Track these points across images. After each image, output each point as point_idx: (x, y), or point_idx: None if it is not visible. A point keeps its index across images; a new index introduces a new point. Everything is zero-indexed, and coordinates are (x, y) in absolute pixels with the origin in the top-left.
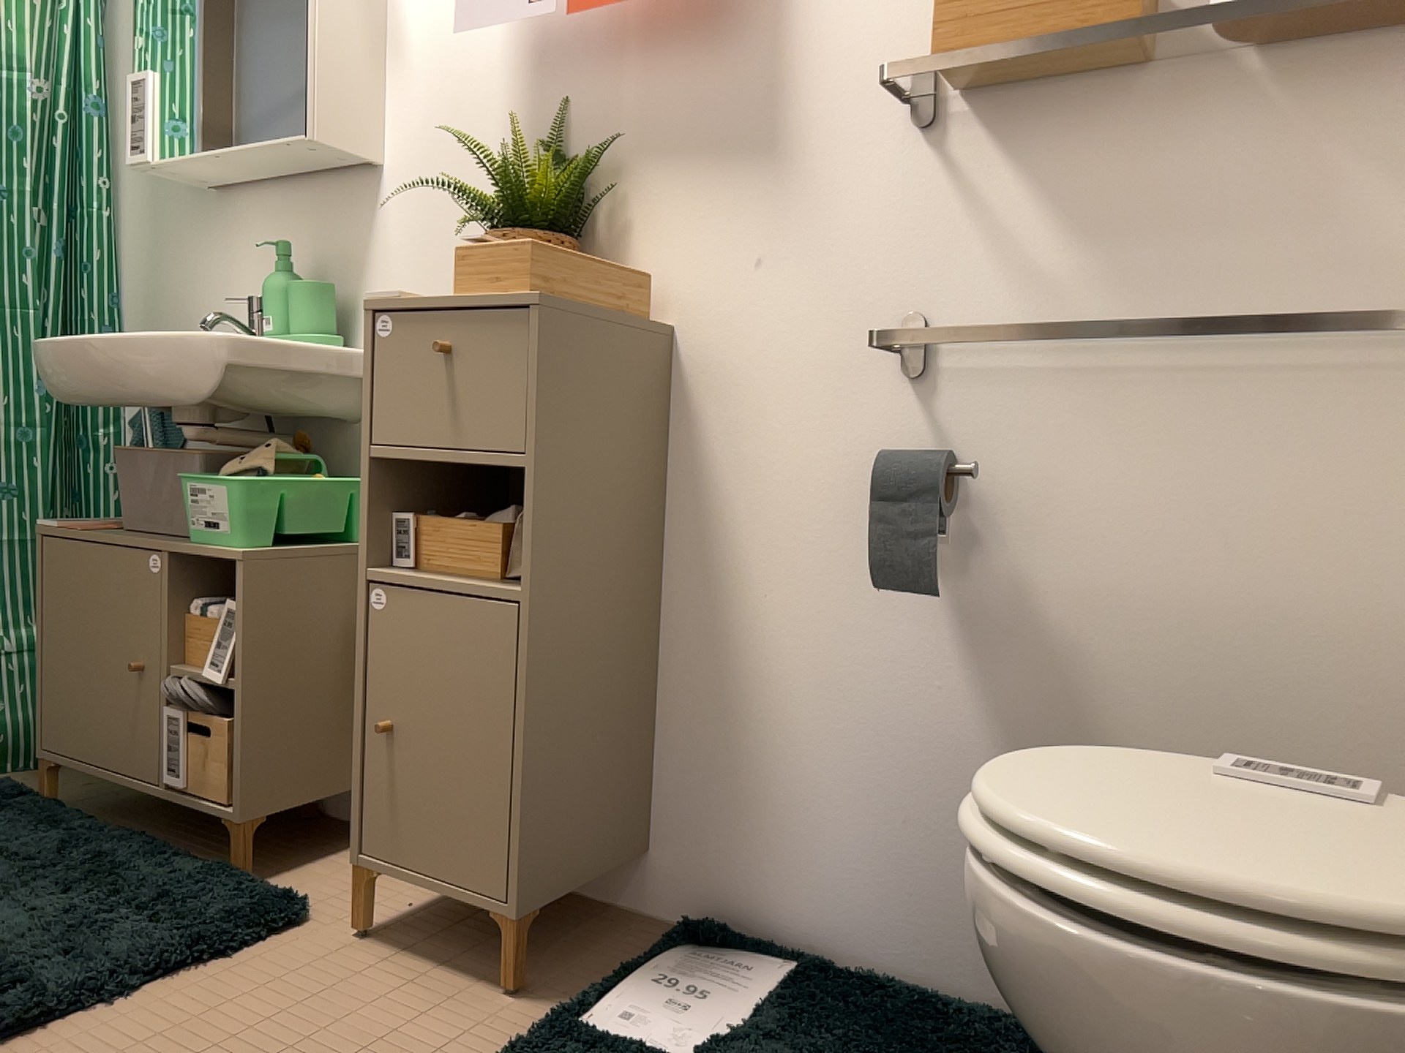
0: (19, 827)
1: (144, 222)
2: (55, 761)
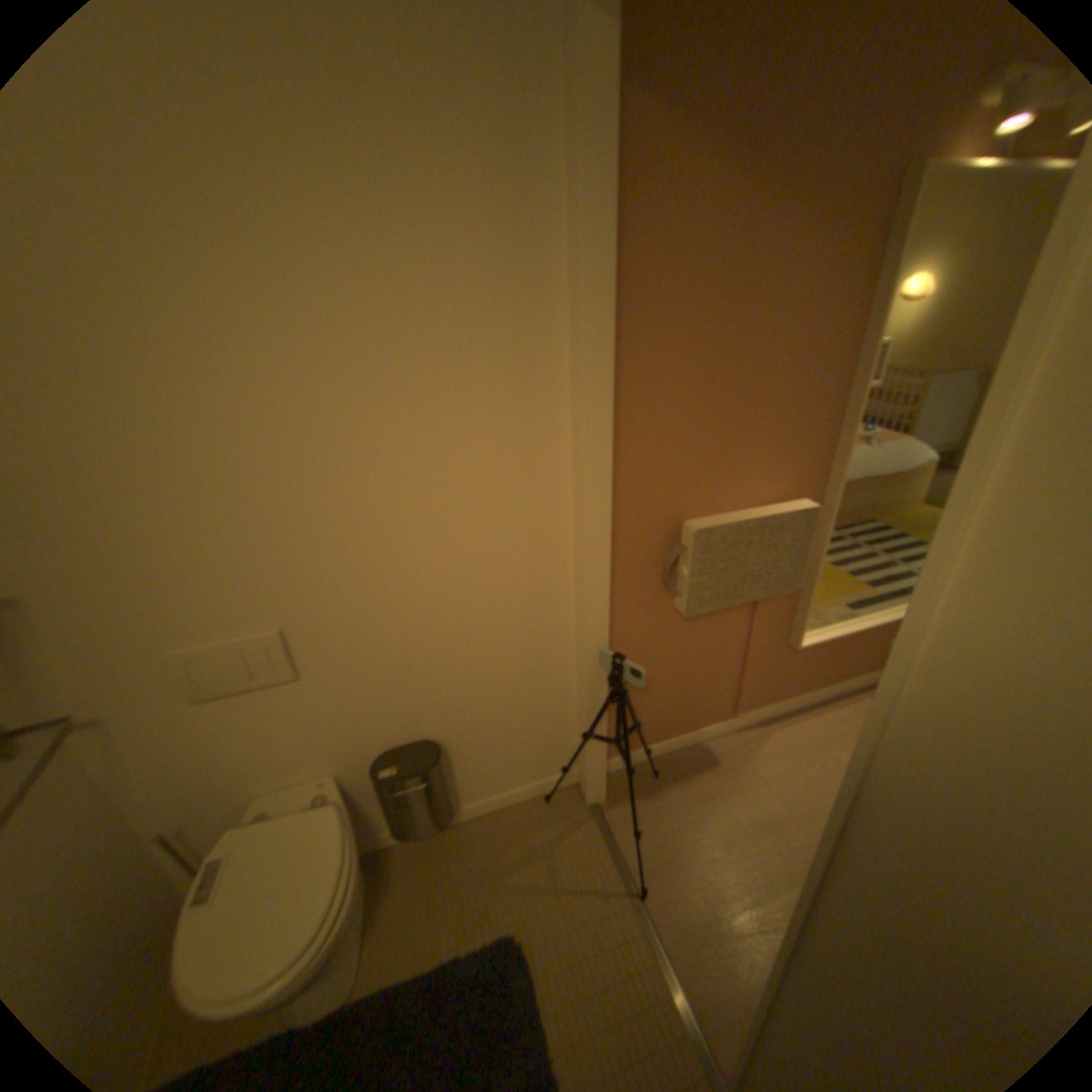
0: None
1: None
2: None
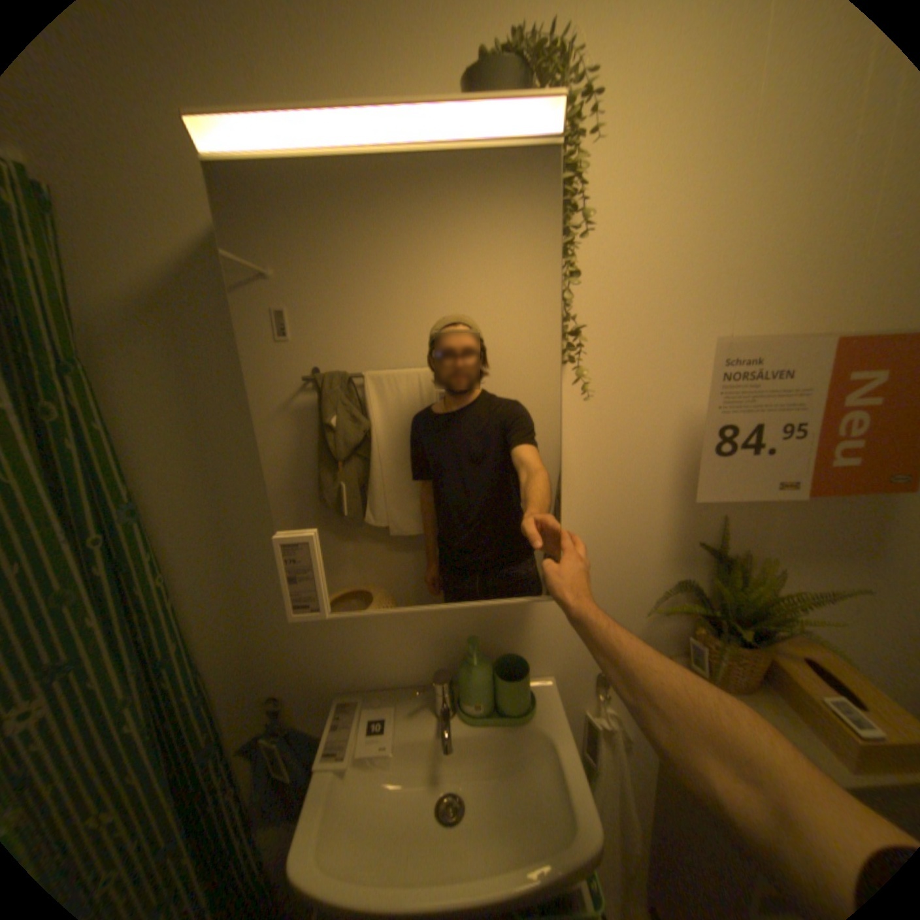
0: None
1: (210, 596)
2: None
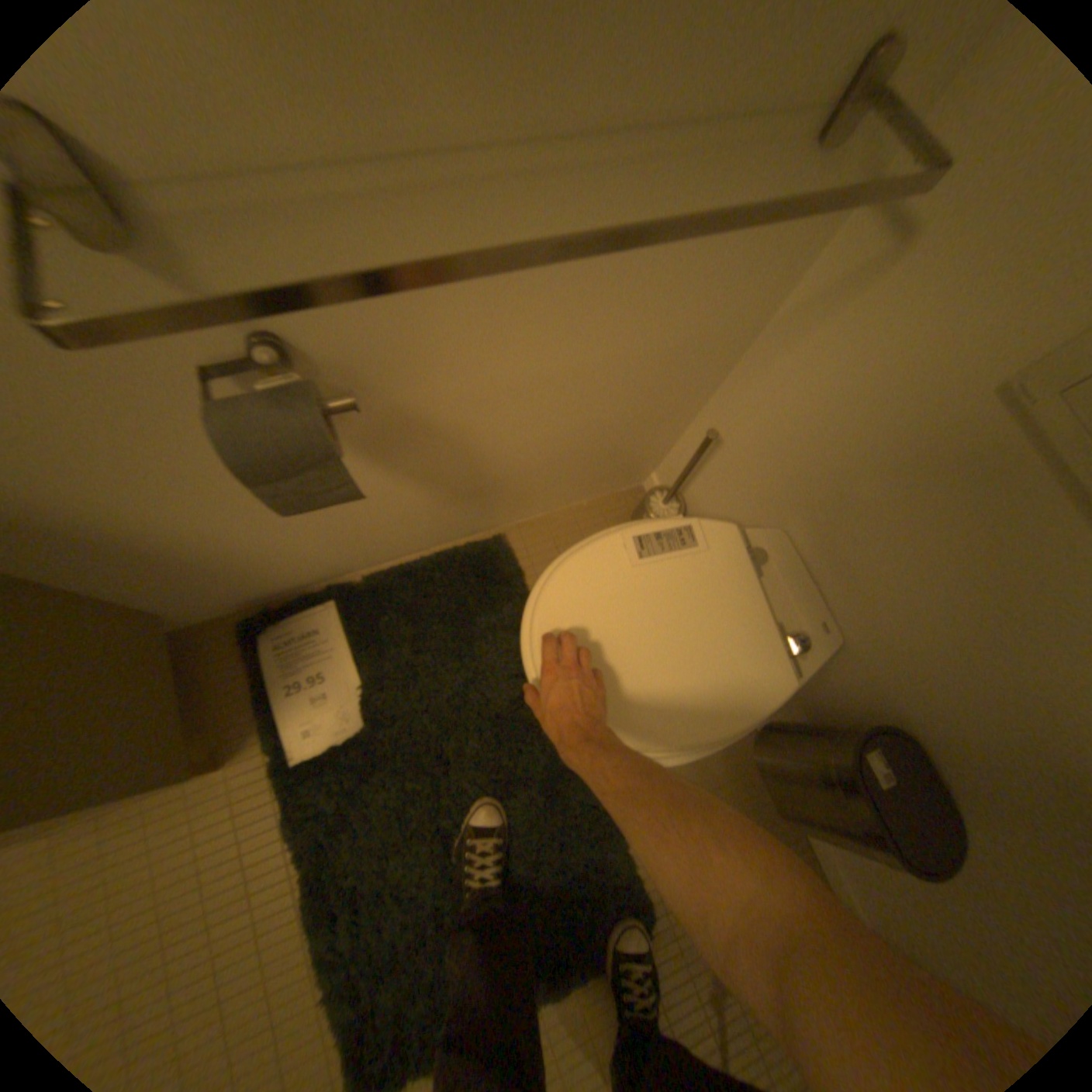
0: None
1: None
2: None
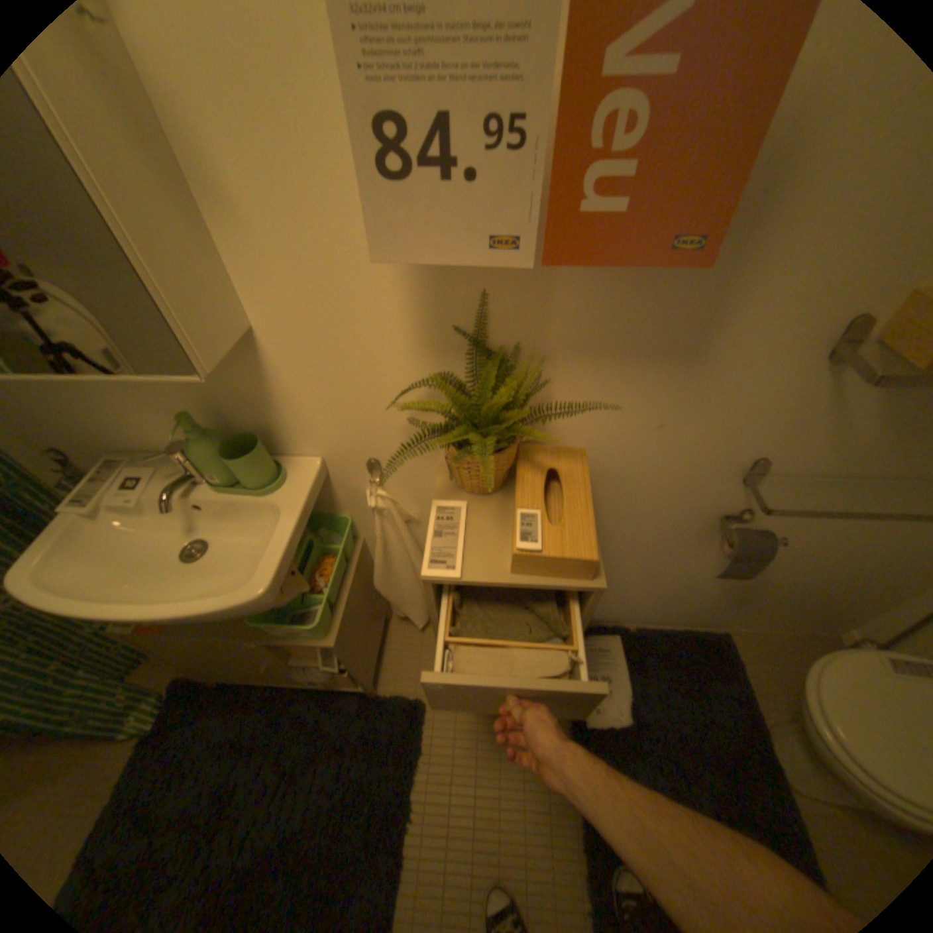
0: (231, 725)
1: None
2: (212, 683)
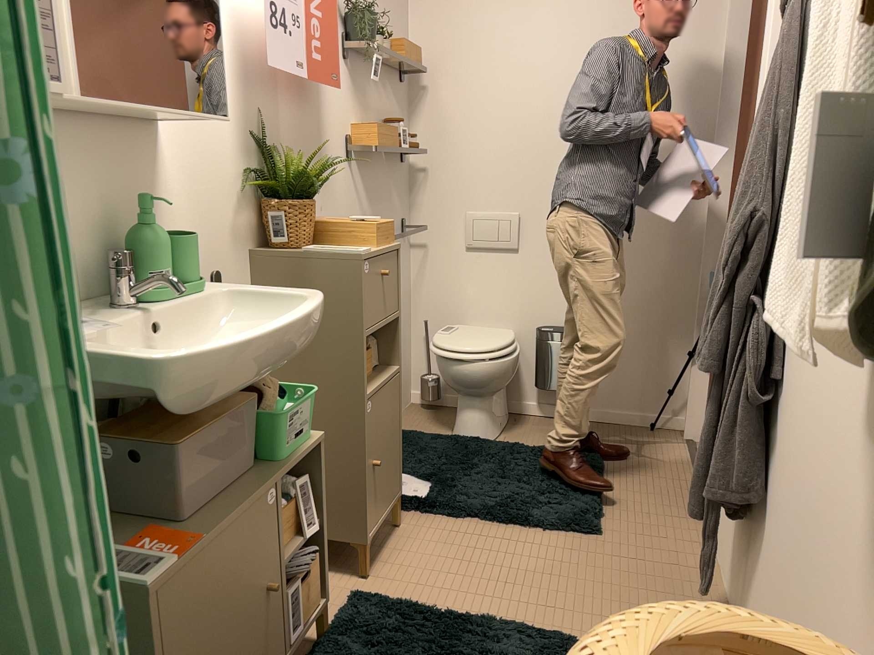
0: None
1: None
2: None
